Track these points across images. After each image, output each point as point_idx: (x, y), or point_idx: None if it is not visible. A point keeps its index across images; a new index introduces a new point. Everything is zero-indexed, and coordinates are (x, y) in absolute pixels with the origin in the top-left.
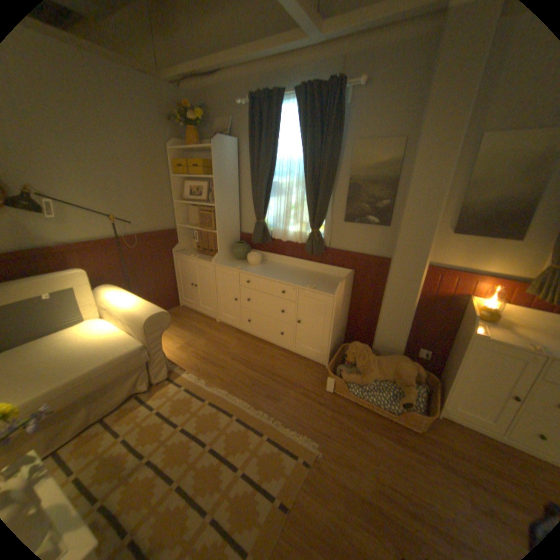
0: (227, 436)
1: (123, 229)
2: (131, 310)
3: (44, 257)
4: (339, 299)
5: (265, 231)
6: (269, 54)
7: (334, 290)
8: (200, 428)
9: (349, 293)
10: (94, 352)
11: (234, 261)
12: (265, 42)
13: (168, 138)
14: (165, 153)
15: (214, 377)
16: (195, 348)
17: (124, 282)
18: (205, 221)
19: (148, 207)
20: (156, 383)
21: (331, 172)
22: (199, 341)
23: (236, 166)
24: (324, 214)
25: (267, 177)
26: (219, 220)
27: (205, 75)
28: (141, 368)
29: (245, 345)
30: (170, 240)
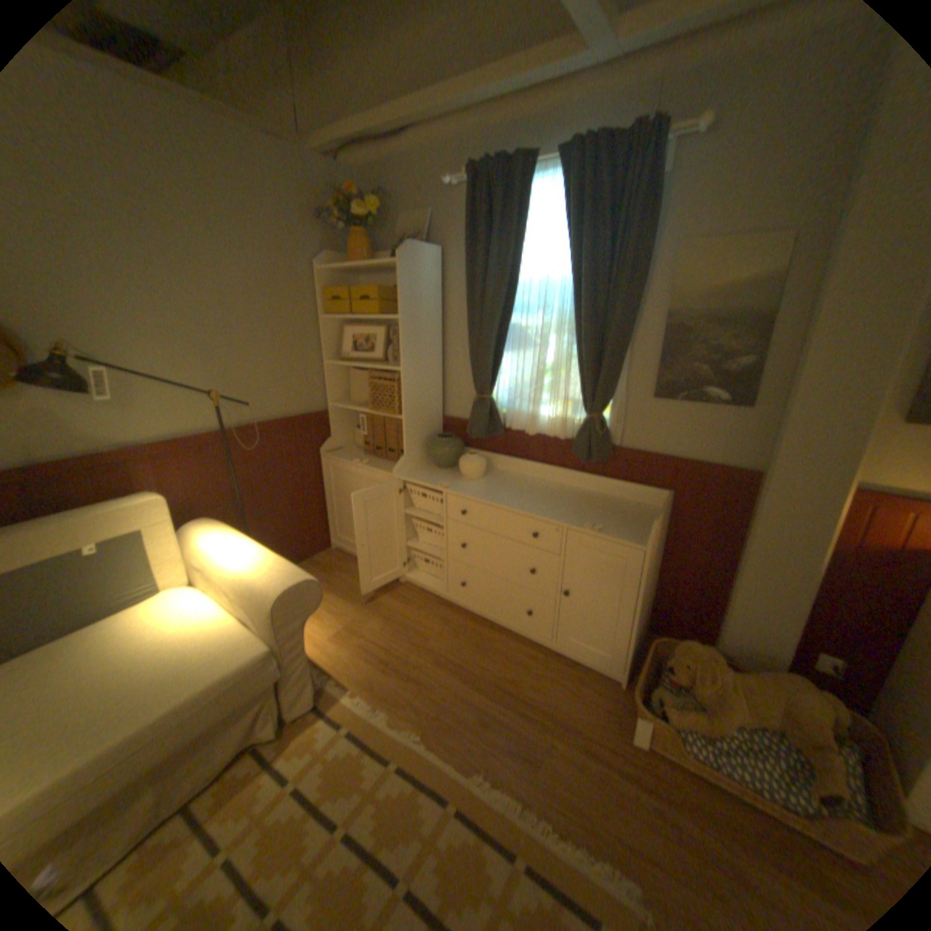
0: (441, 858)
1: (234, 414)
2: (248, 577)
3: (92, 473)
4: (653, 554)
5: (492, 415)
6: (508, 89)
7: (641, 535)
8: (383, 833)
9: (664, 536)
10: (174, 667)
11: (435, 471)
12: (502, 67)
13: (317, 251)
14: (312, 277)
15: (404, 706)
16: (364, 637)
17: (235, 510)
18: (381, 397)
19: (279, 373)
20: (291, 720)
21: (632, 303)
22: (370, 623)
23: (440, 296)
24: (615, 384)
25: (499, 316)
26: (409, 396)
27: (384, 139)
28: (265, 694)
29: (457, 633)
30: (316, 432)
